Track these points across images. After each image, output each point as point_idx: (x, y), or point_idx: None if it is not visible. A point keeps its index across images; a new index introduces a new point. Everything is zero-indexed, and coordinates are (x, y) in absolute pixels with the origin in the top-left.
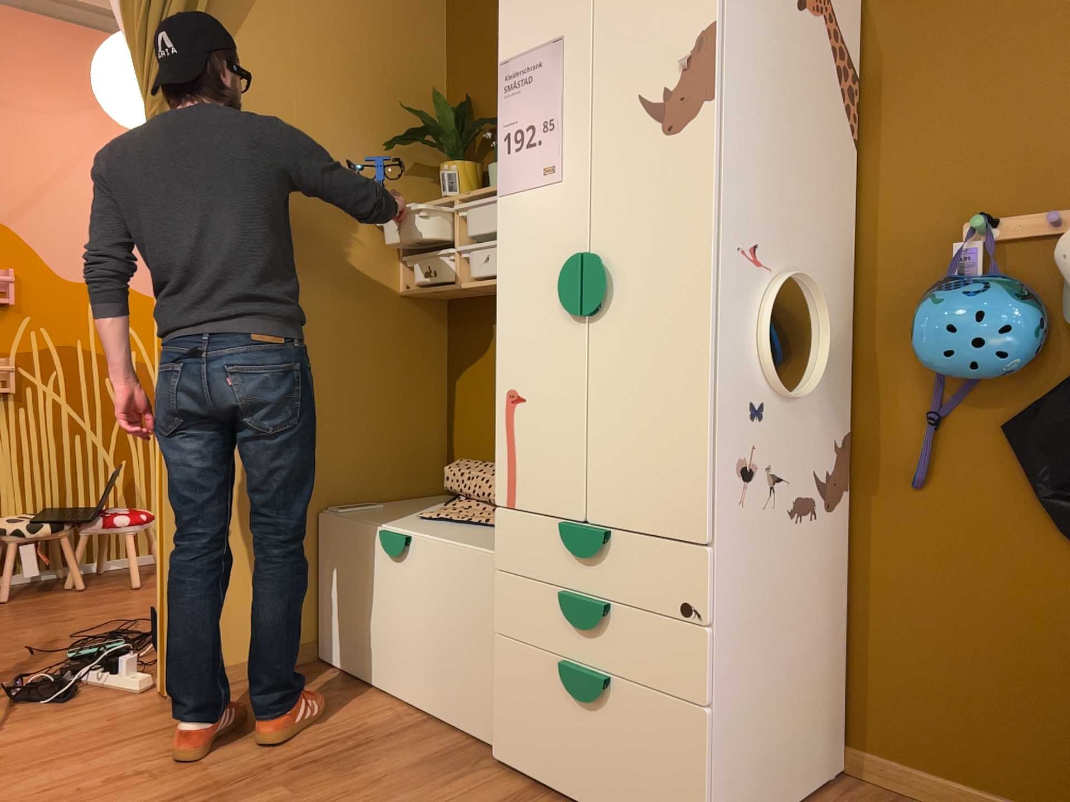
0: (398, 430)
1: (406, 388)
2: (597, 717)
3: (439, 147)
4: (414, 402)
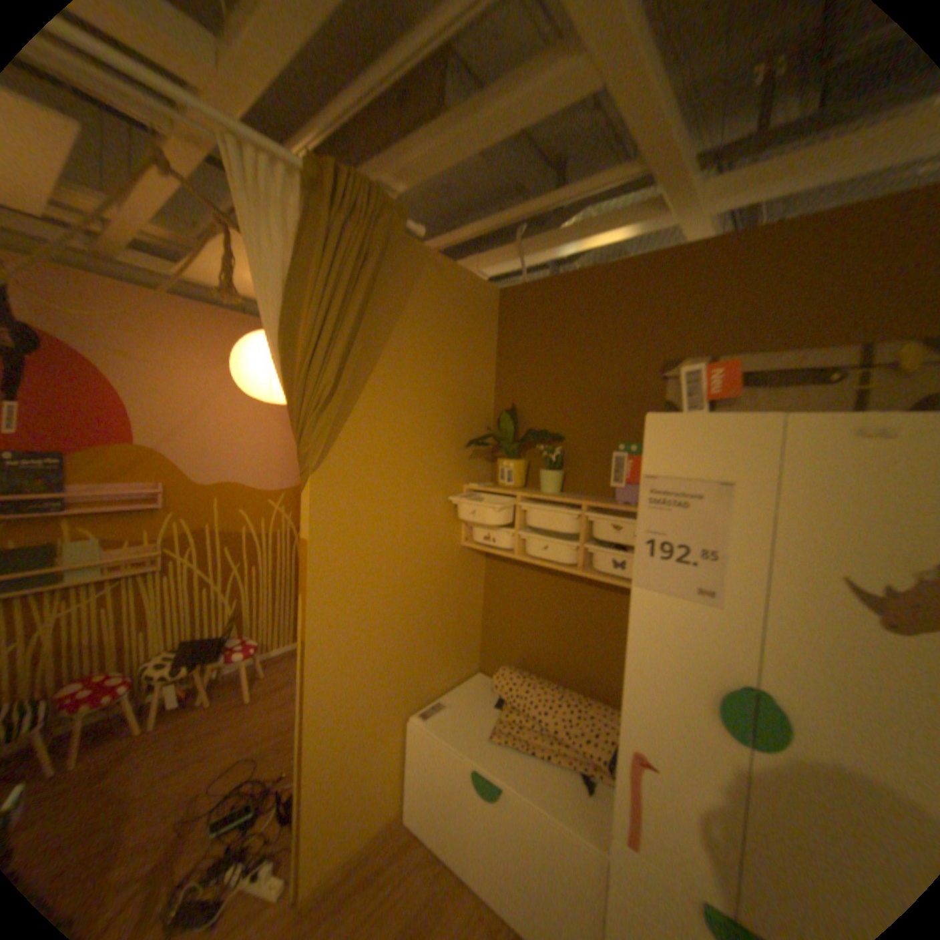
0: (455, 640)
1: (461, 608)
2: None
3: (499, 448)
4: (465, 616)
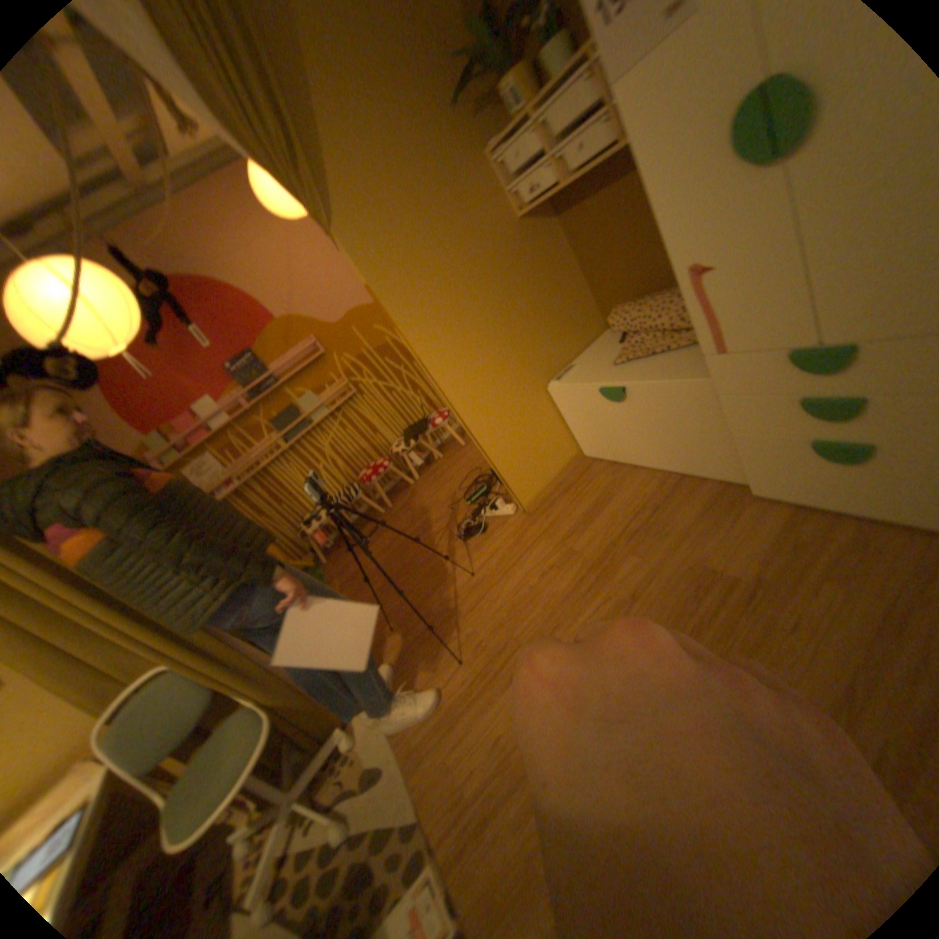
0: (562, 309)
1: (554, 278)
2: (862, 467)
3: (487, 68)
4: (562, 283)
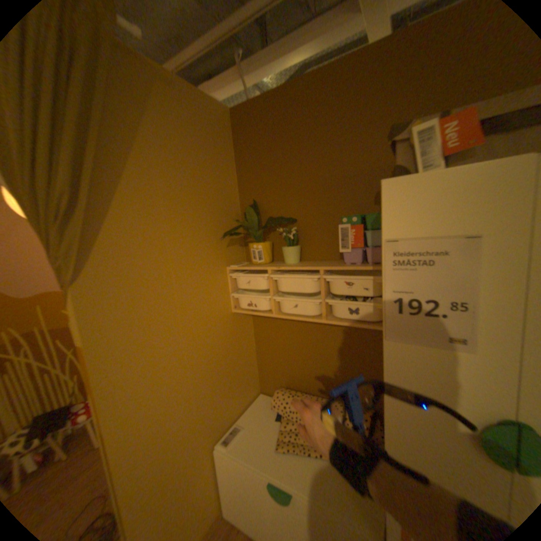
0: (240, 379)
1: (241, 356)
2: None
3: (249, 235)
4: (244, 360)
